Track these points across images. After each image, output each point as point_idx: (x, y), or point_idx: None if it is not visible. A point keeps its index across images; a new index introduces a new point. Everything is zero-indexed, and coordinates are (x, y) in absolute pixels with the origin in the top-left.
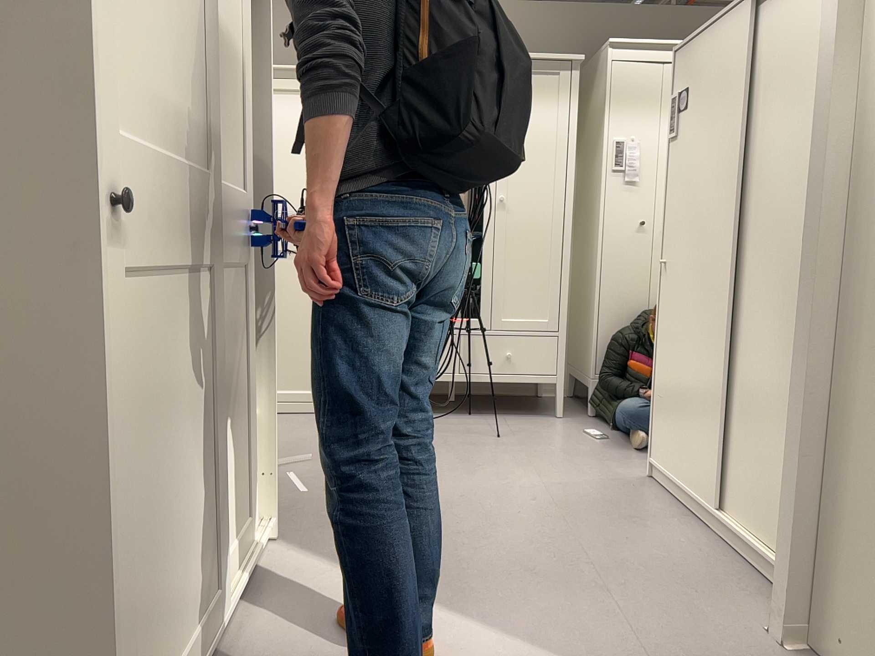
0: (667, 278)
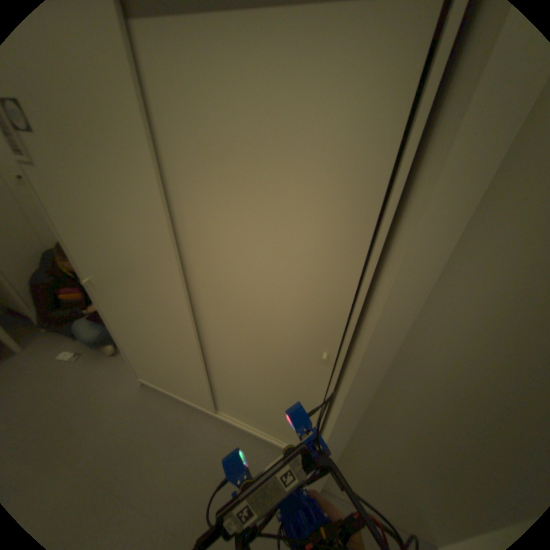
0: (94, 289)
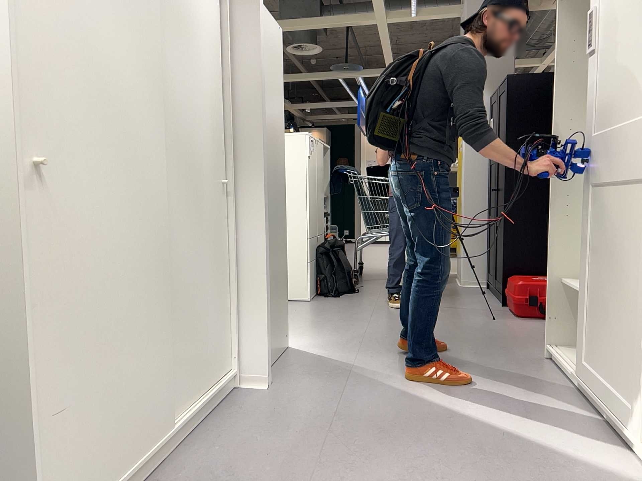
0: (45, 189)
